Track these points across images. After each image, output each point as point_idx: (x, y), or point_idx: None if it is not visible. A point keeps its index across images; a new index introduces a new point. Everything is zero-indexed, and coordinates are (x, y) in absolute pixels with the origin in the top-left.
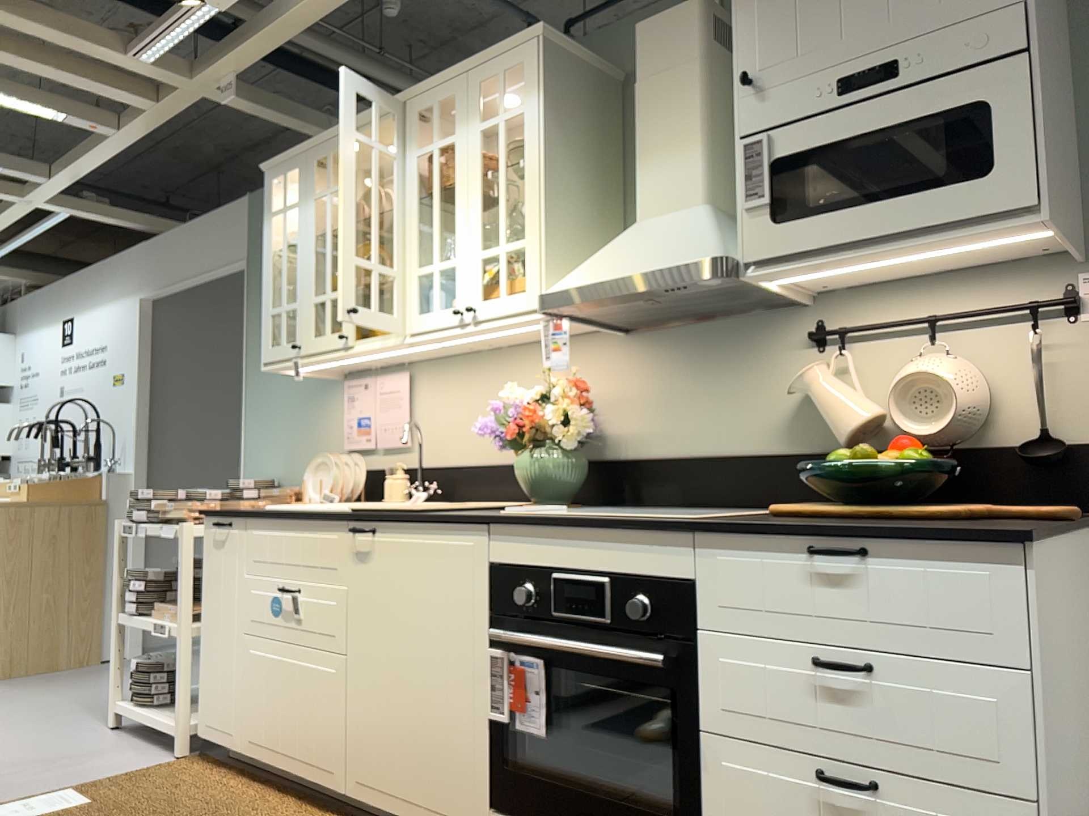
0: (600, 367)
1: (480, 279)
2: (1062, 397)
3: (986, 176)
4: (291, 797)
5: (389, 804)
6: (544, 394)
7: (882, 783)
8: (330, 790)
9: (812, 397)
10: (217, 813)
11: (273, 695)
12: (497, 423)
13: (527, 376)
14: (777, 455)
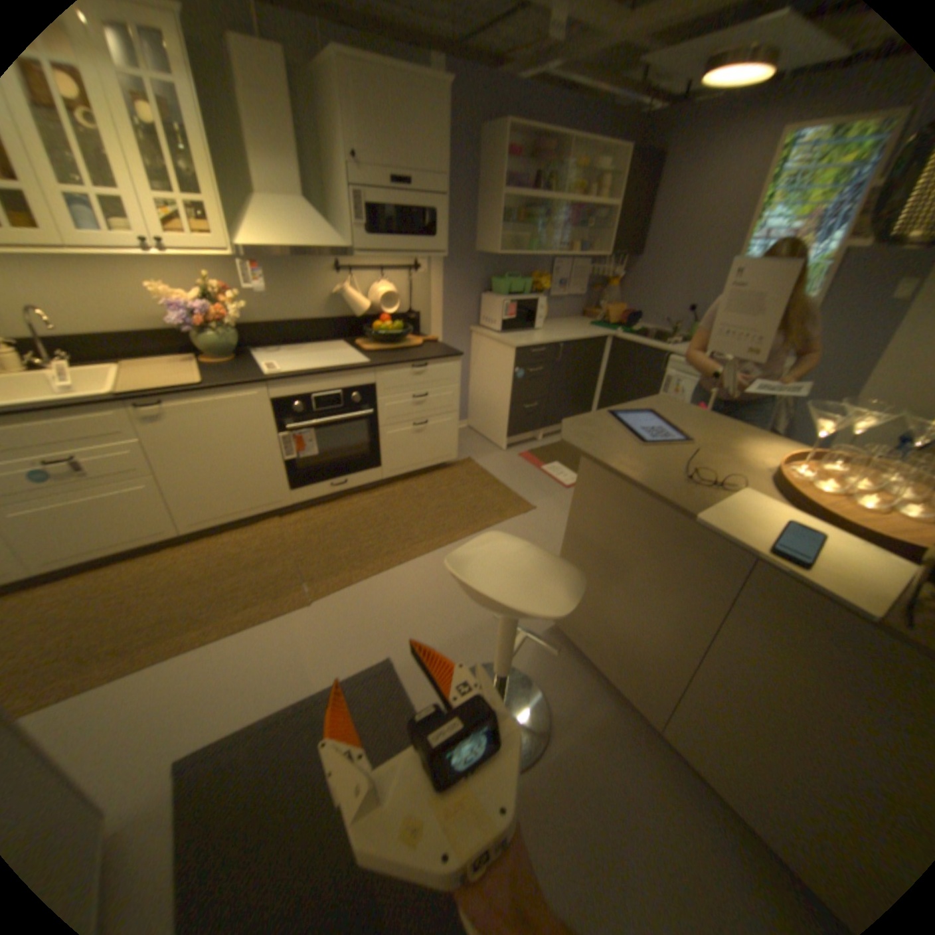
0: (209, 268)
1: (161, 216)
2: (414, 297)
3: (436, 237)
4: (116, 563)
5: (223, 519)
6: (202, 293)
7: (429, 420)
8: (166, 538)
9: (337, 293)
10: (95, 596)
11: (71, 525)
12: (171, 312)
13: (140, 269)
14: (325, 318)
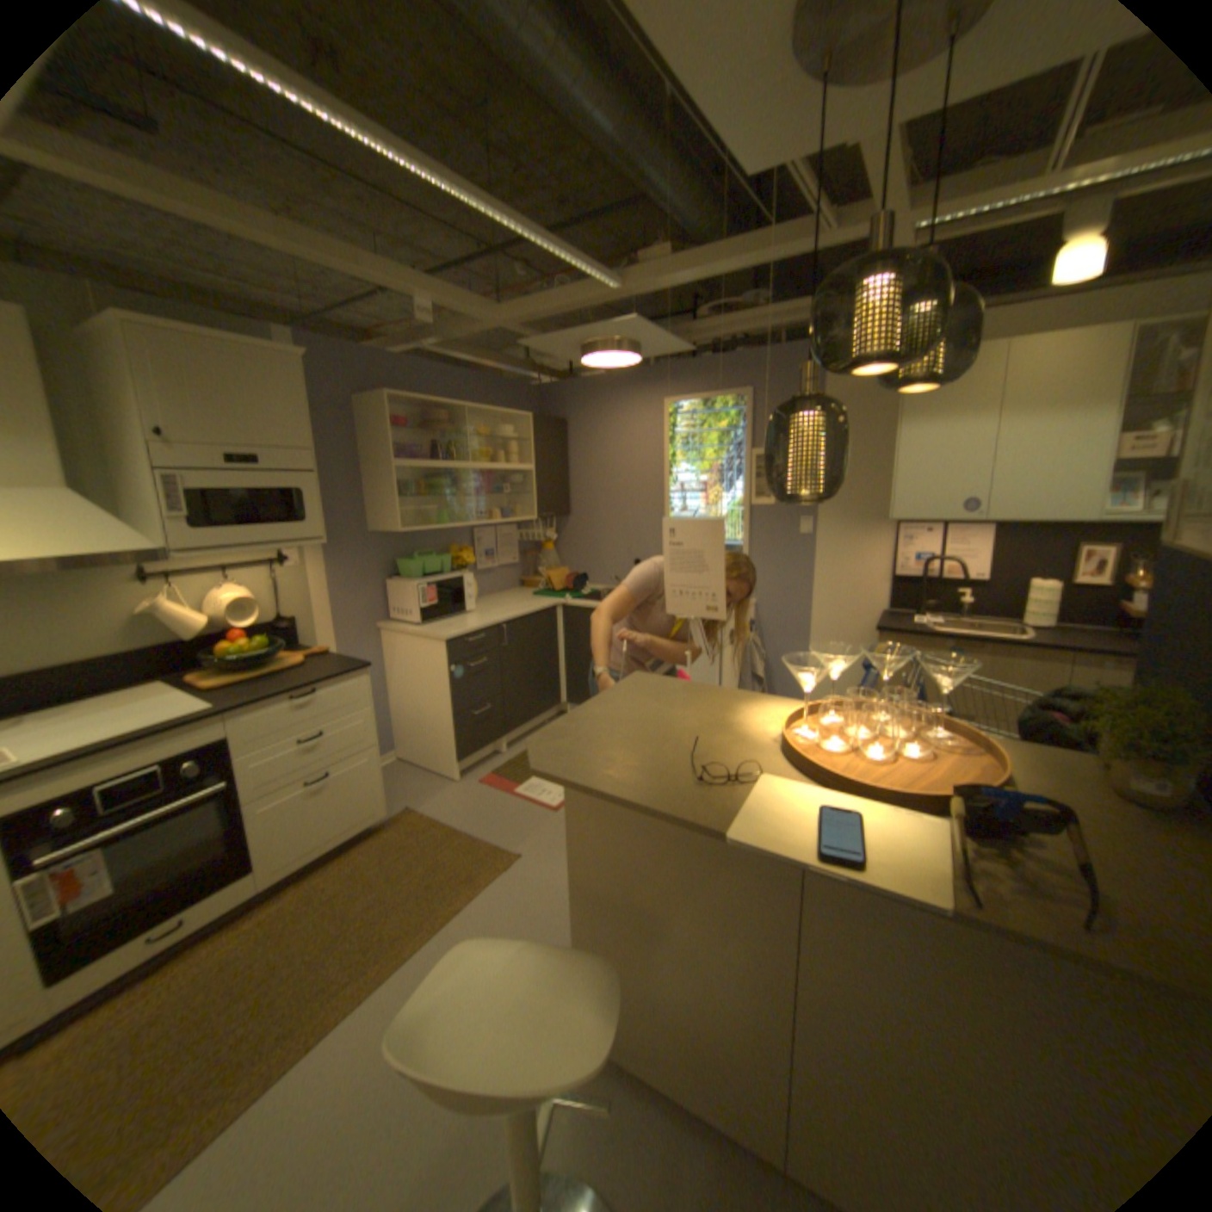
0: None
1: None
2: (283, 599)
3: (305, 522)
4: None
5: None
6: None
7: (329, 771)
8: None
9: (143, 613)
10: None
11: None
12: None
13: None
14: (120, 654)
